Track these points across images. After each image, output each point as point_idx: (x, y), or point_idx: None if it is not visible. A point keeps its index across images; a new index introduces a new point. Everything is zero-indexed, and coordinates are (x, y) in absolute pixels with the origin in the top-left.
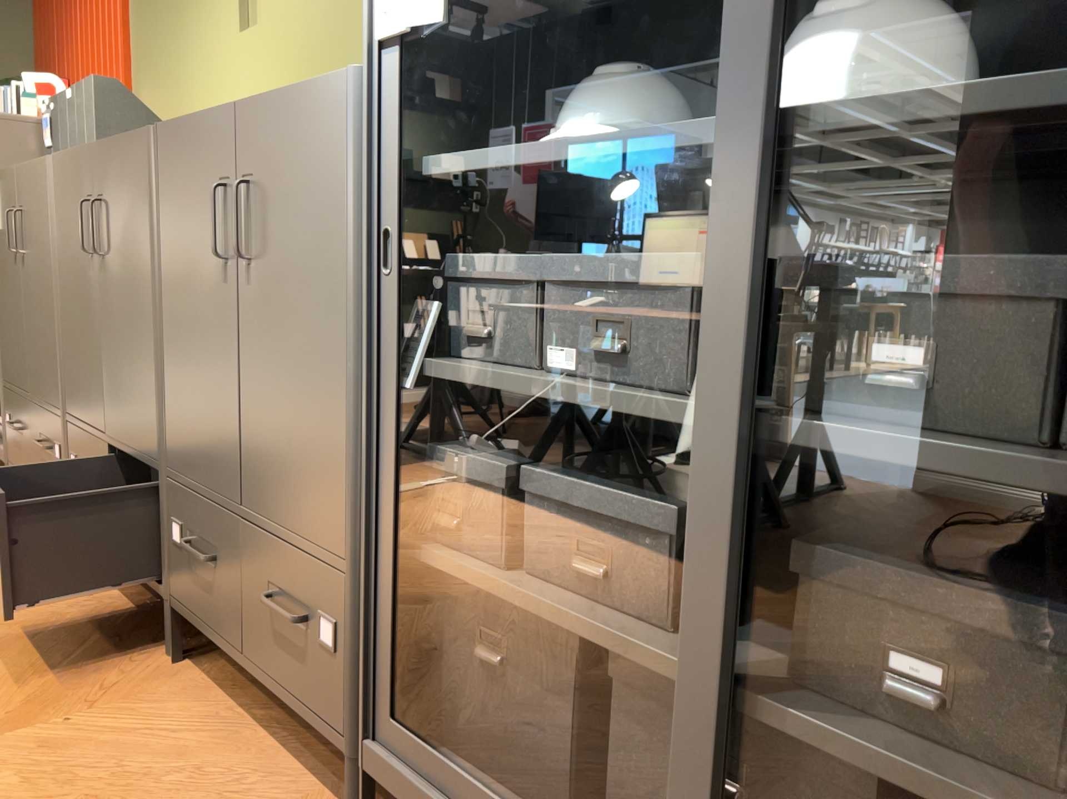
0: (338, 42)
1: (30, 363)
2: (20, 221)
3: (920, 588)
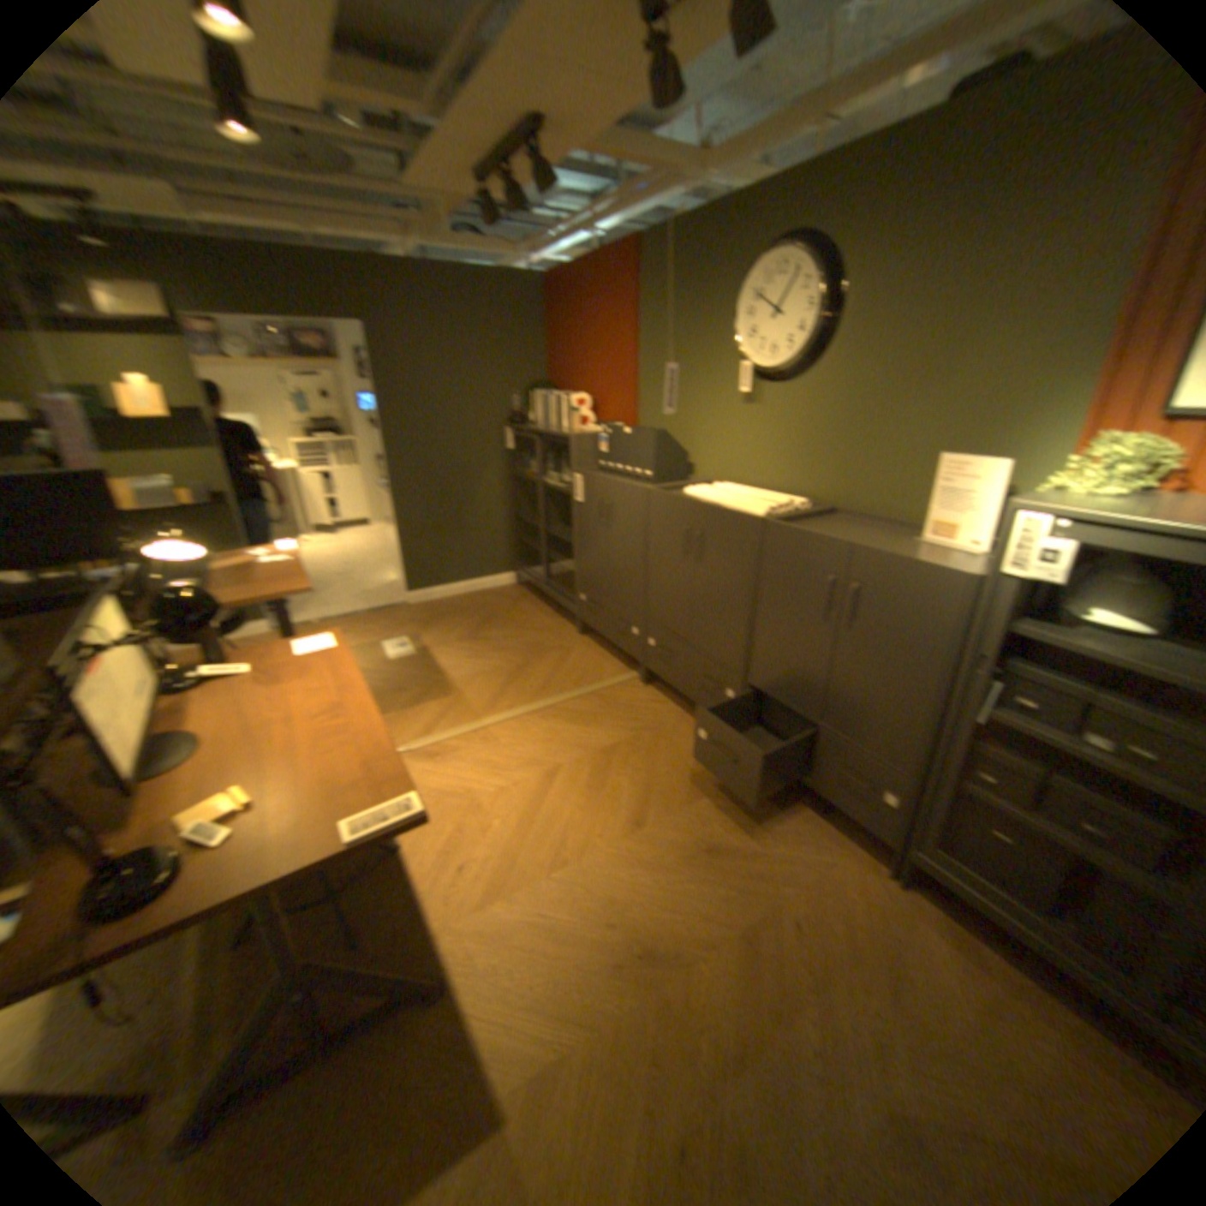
0: (834, 436)
1: (609, 579)
2: (607, 507)
3: None
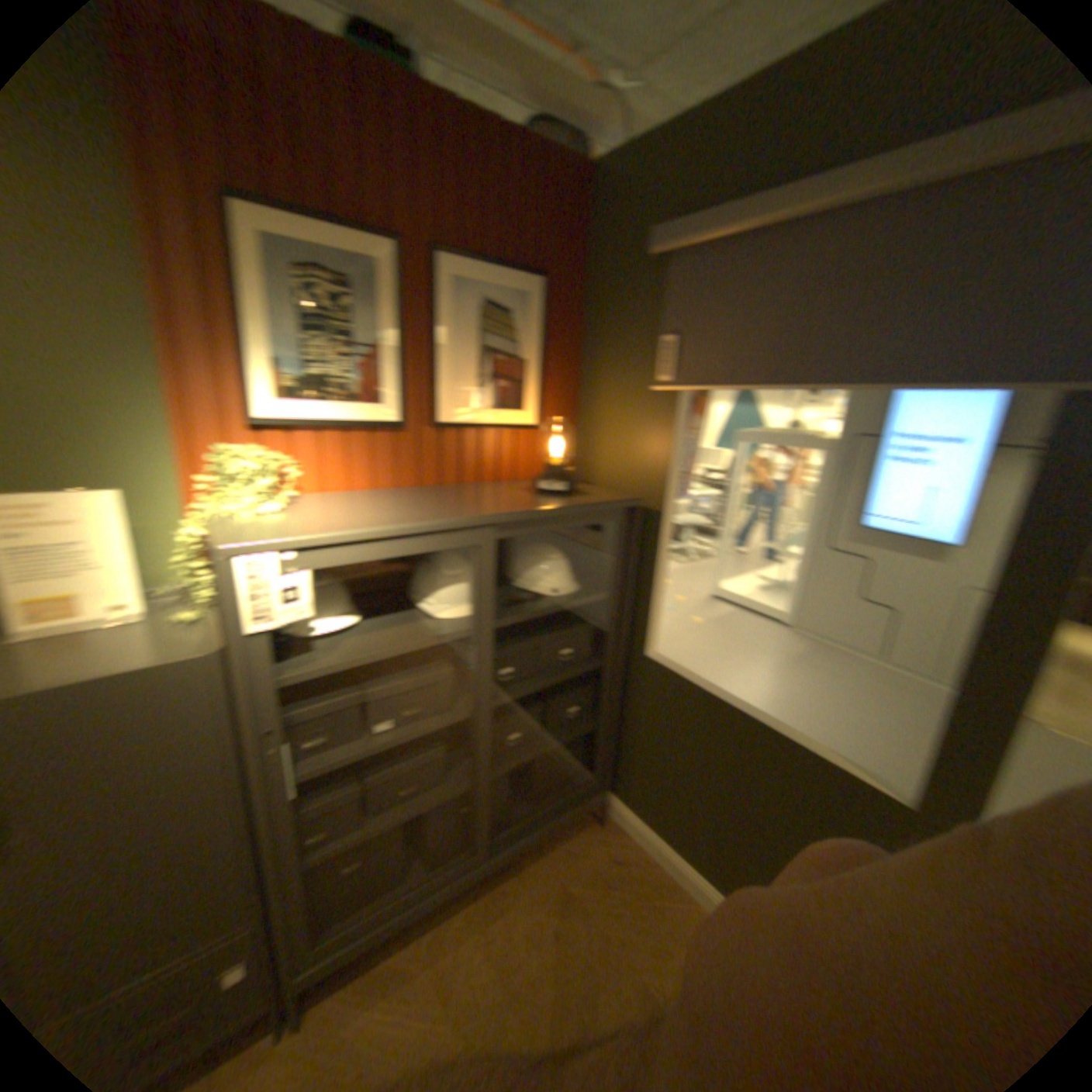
0: None
1: None
2: None
3: (508, 719)
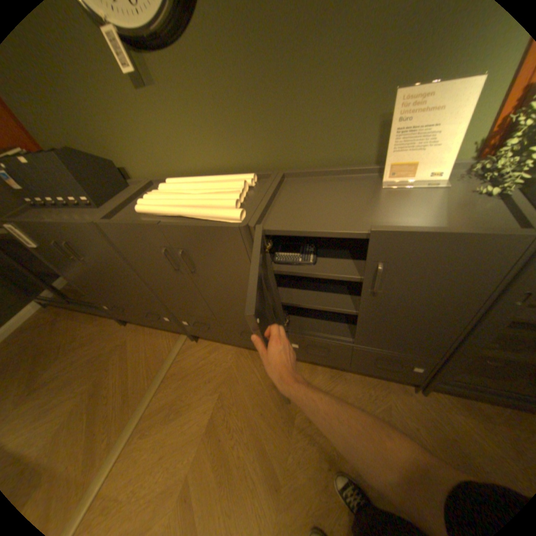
0: (253, 100)
1: (118, 295)
2: (68, 247)
3: None
